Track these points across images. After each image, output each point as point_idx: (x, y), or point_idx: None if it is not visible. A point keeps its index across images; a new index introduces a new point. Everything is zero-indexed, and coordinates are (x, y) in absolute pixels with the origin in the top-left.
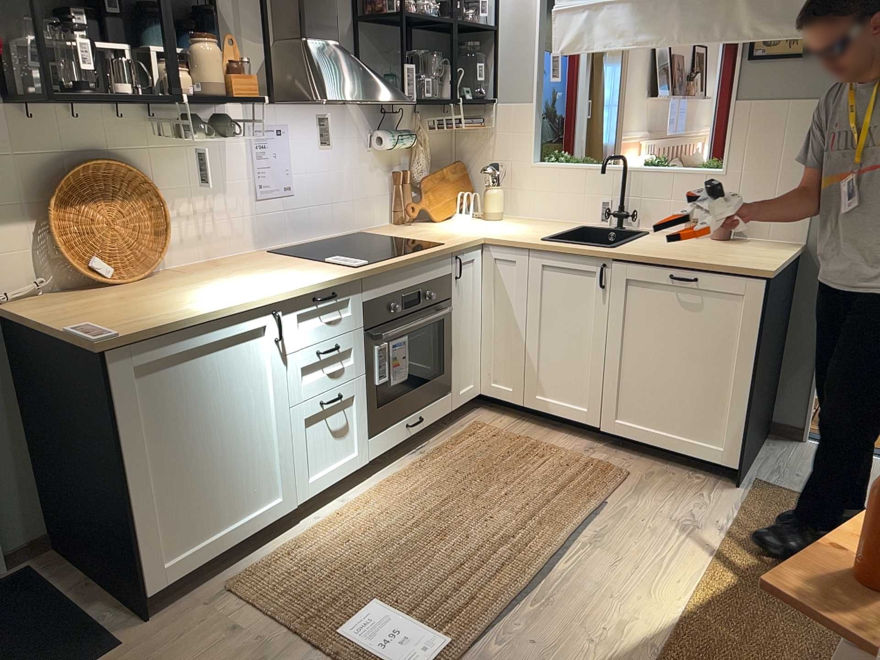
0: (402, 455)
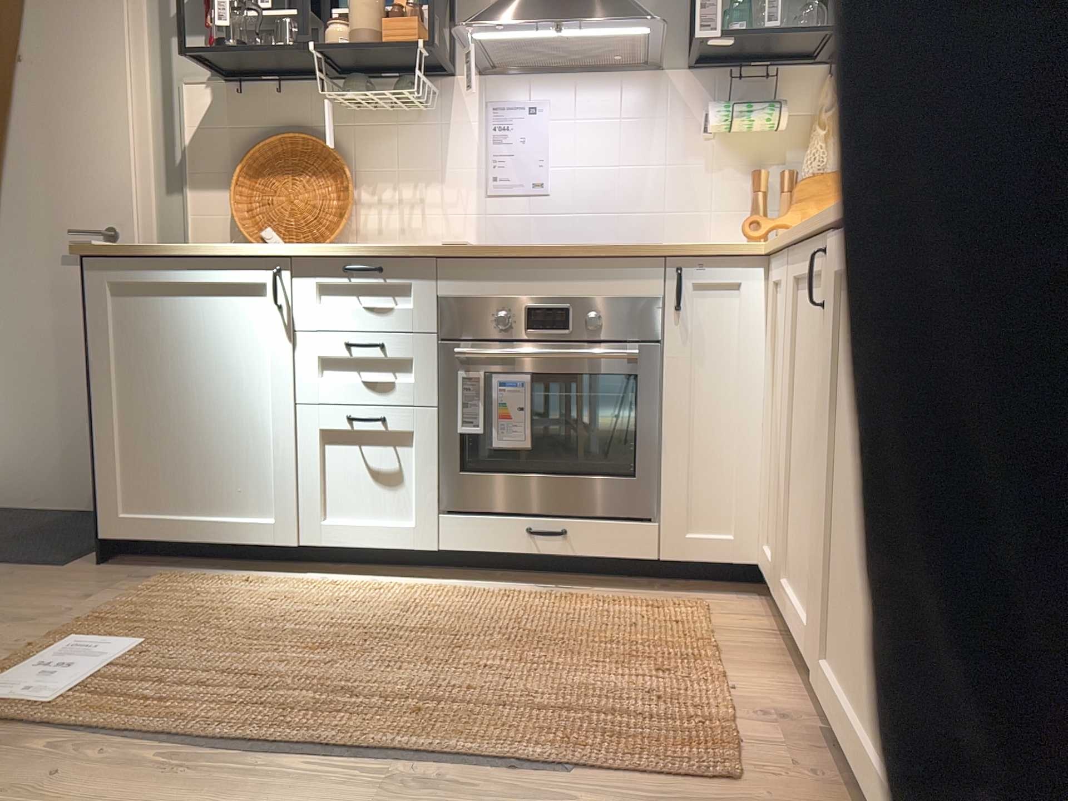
0: (531, 583)
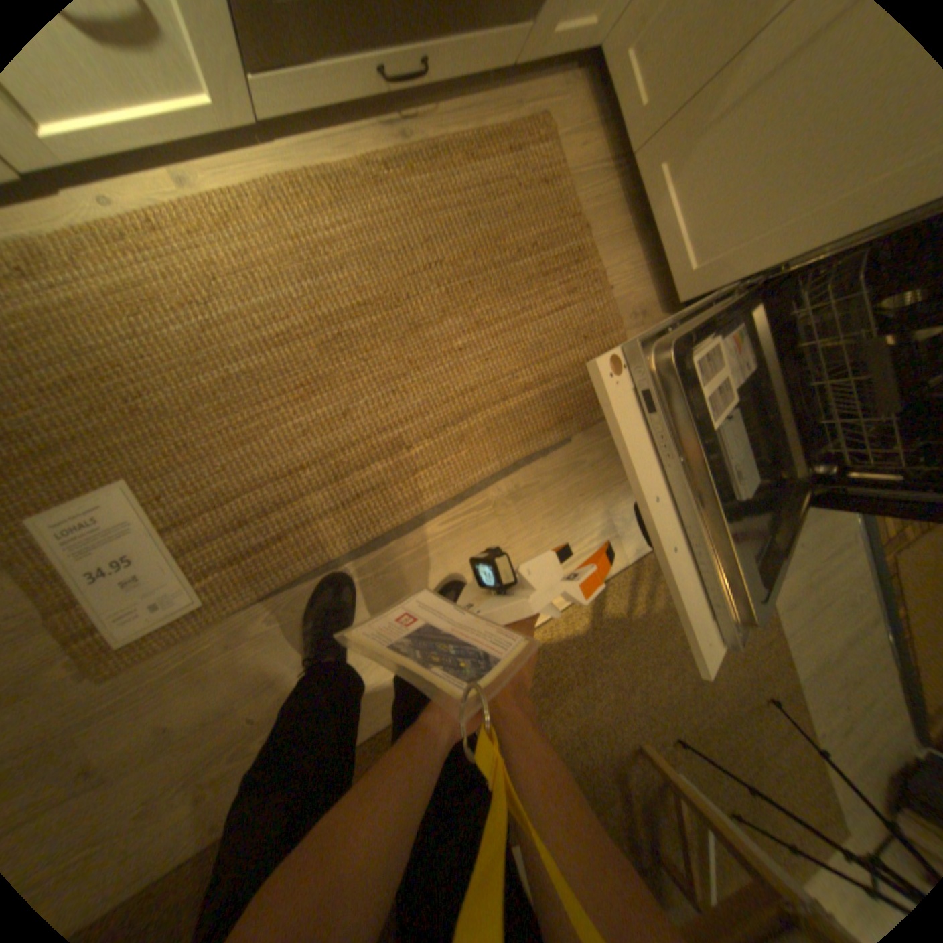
0: (364, 109)
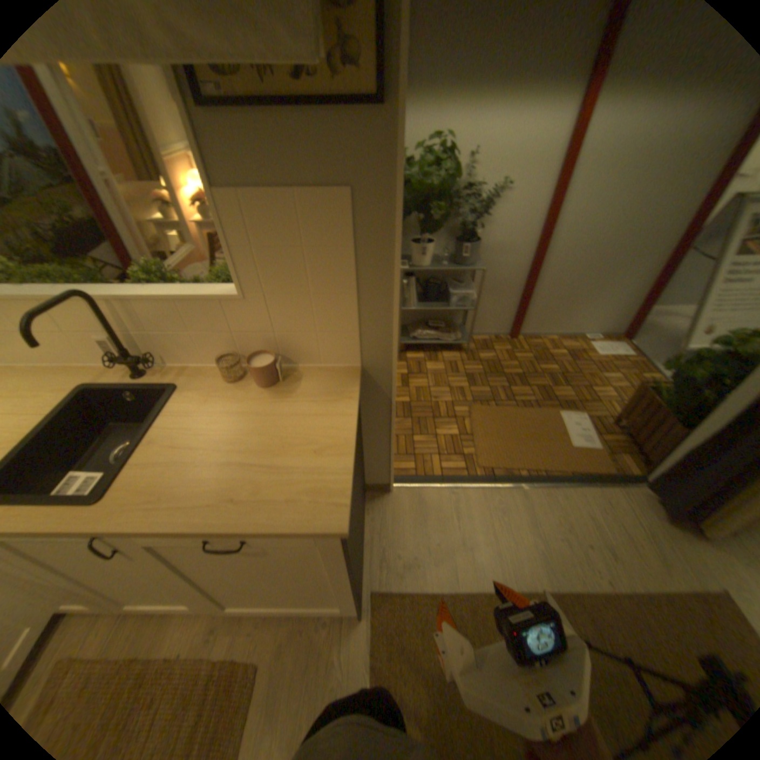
0: None
